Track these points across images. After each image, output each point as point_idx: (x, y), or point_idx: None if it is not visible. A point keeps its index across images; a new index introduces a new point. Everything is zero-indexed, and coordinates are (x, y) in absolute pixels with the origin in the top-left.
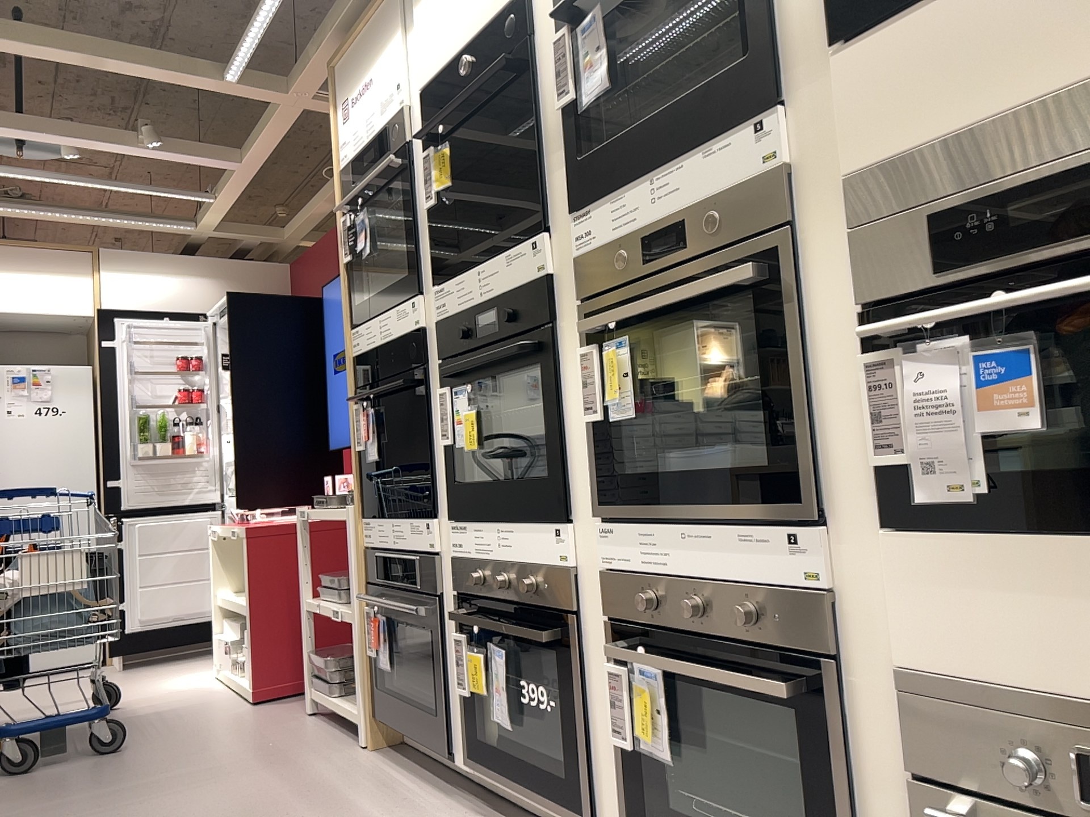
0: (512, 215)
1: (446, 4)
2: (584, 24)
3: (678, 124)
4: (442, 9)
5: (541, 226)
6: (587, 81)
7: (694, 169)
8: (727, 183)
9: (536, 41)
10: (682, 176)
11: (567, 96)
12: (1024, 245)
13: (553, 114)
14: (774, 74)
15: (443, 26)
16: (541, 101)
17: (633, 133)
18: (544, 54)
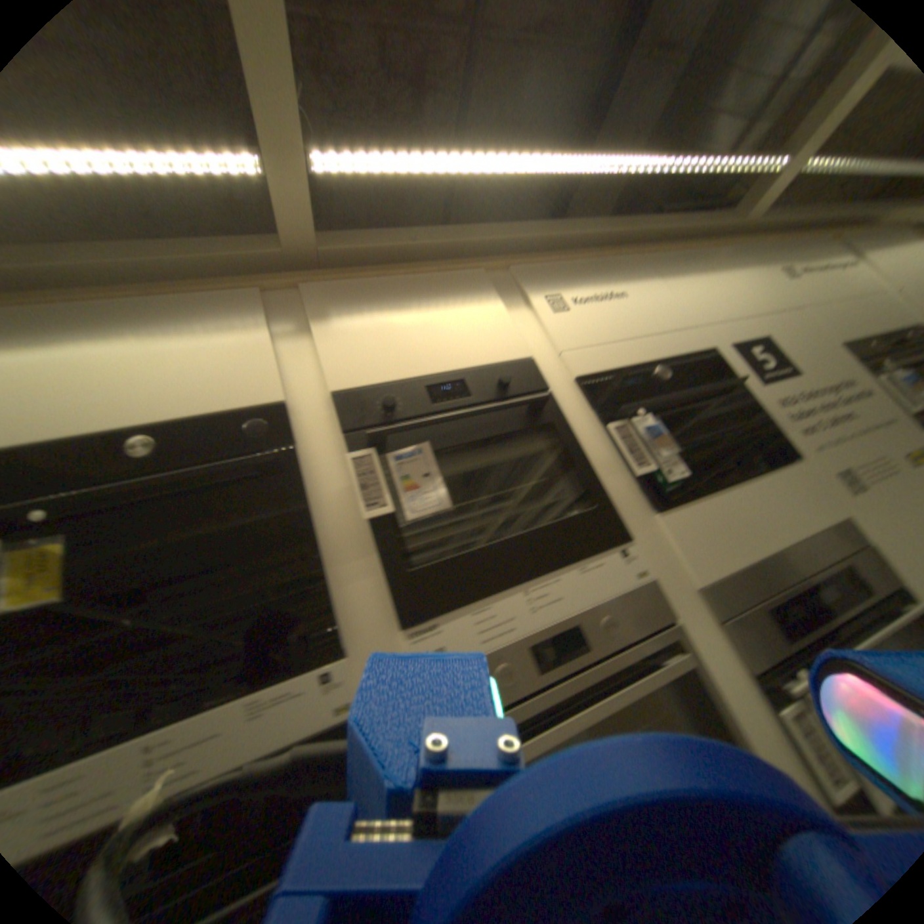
0: (271, 638)
1: (101, 375)
2: (411, 451)
3: (544, 544)
4: (85, 377)
5: (343, 649)
6: (414, 497)
7: (576, 579)
8: (612, 590)
9: (307, 450)
10: (565, 585)
11: (387, 506)
12: (815, 620)
13: (346, 521)
14: (618, 518)
15: (85, 395)
16: (322, 506)
17: (486, 547)
18: (329, 463)
